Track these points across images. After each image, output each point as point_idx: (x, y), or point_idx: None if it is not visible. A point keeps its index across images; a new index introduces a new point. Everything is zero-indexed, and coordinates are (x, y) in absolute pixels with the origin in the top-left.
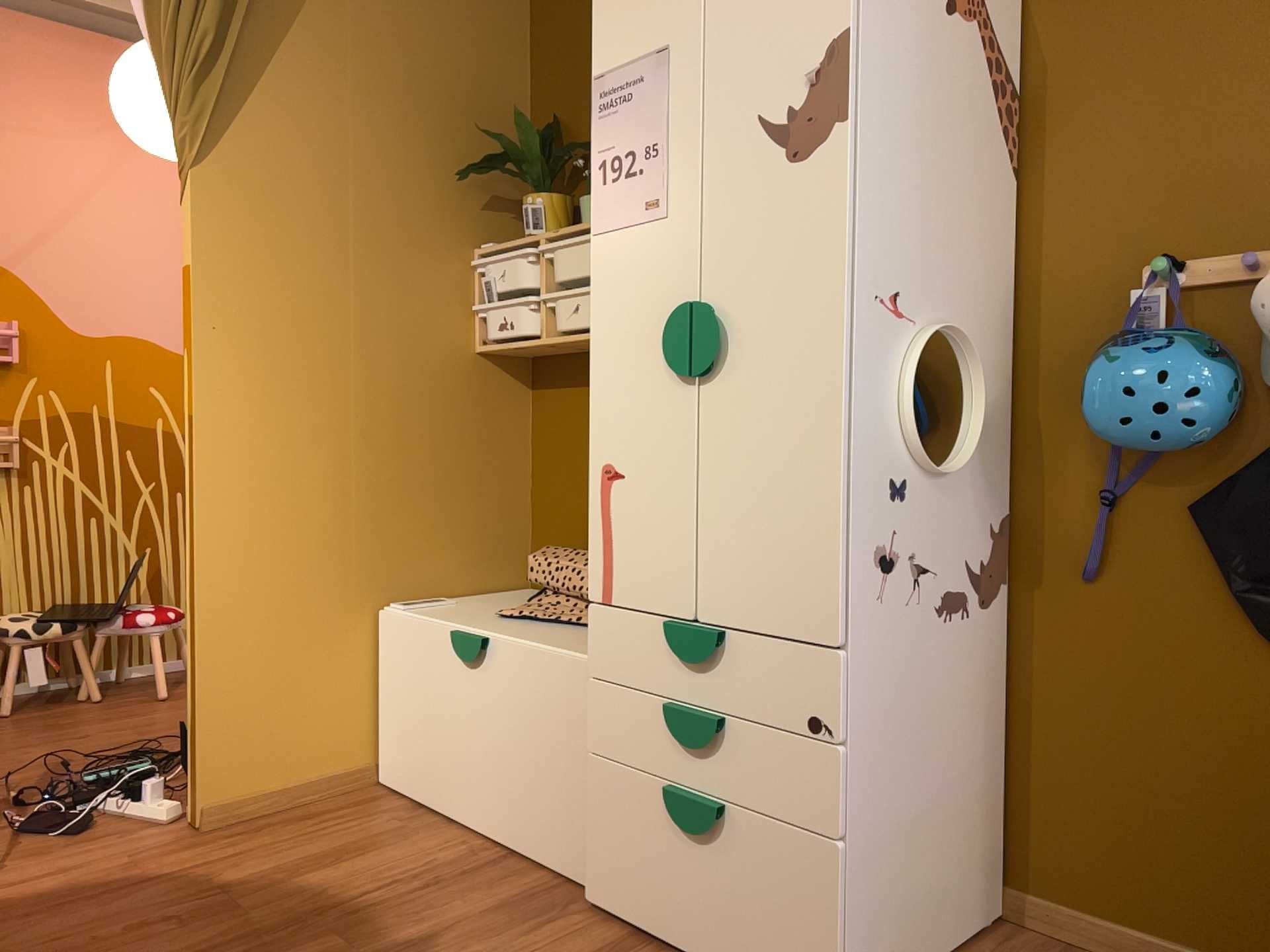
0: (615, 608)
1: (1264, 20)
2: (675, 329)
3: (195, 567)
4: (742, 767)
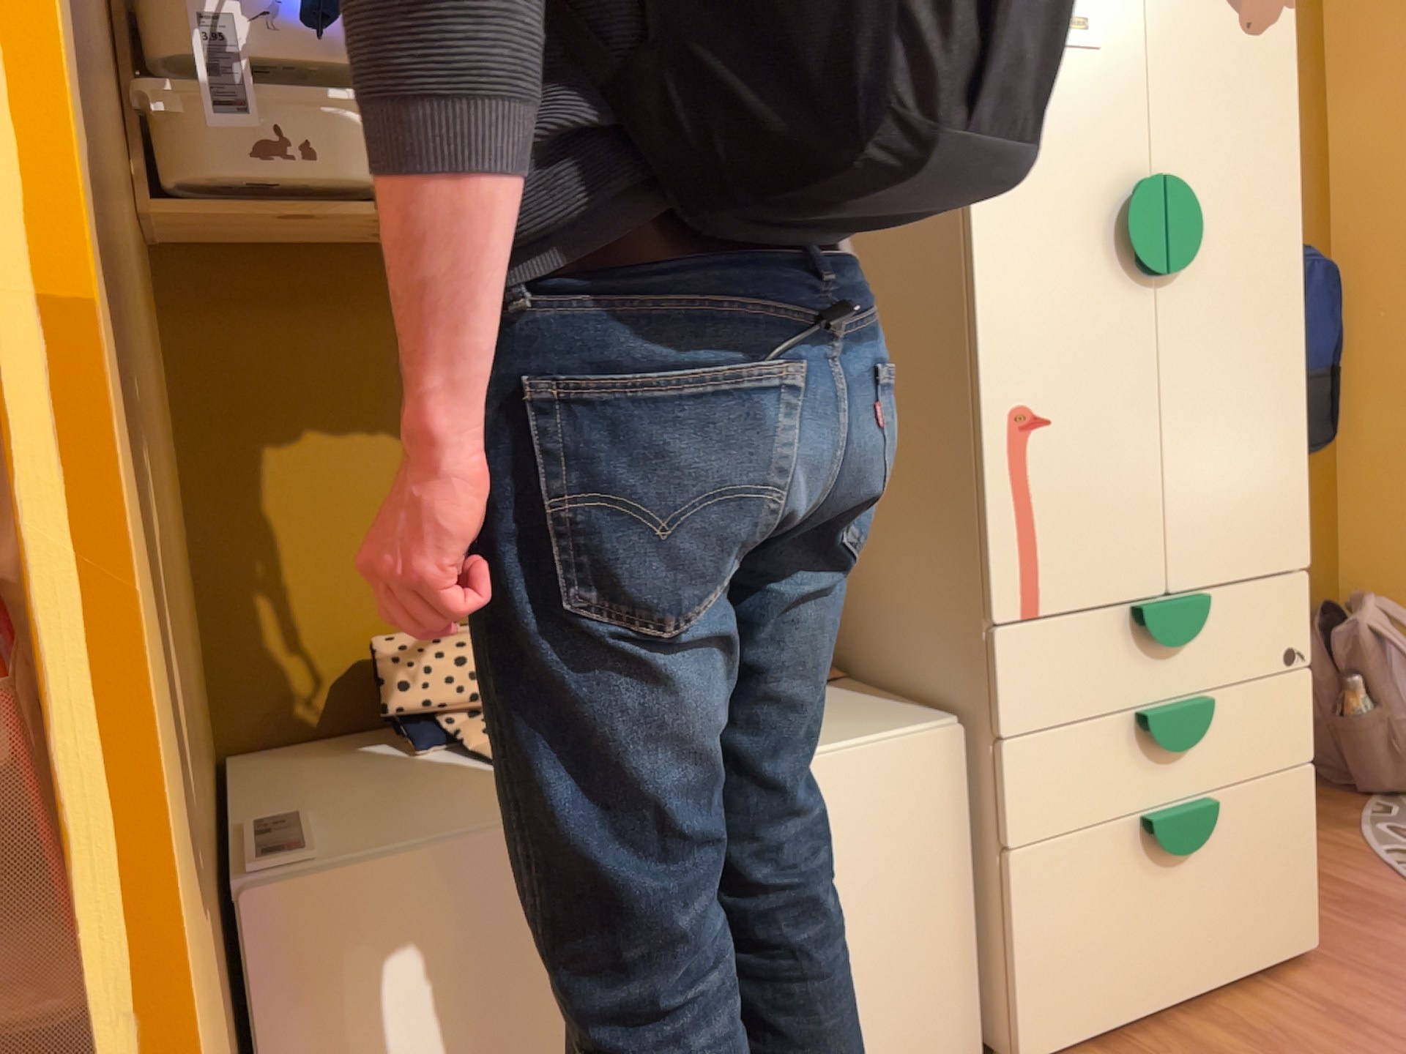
0: (1045, 619)
1: None
2: (1149, 212)
3: (161, 976)
4: (1225, 741)
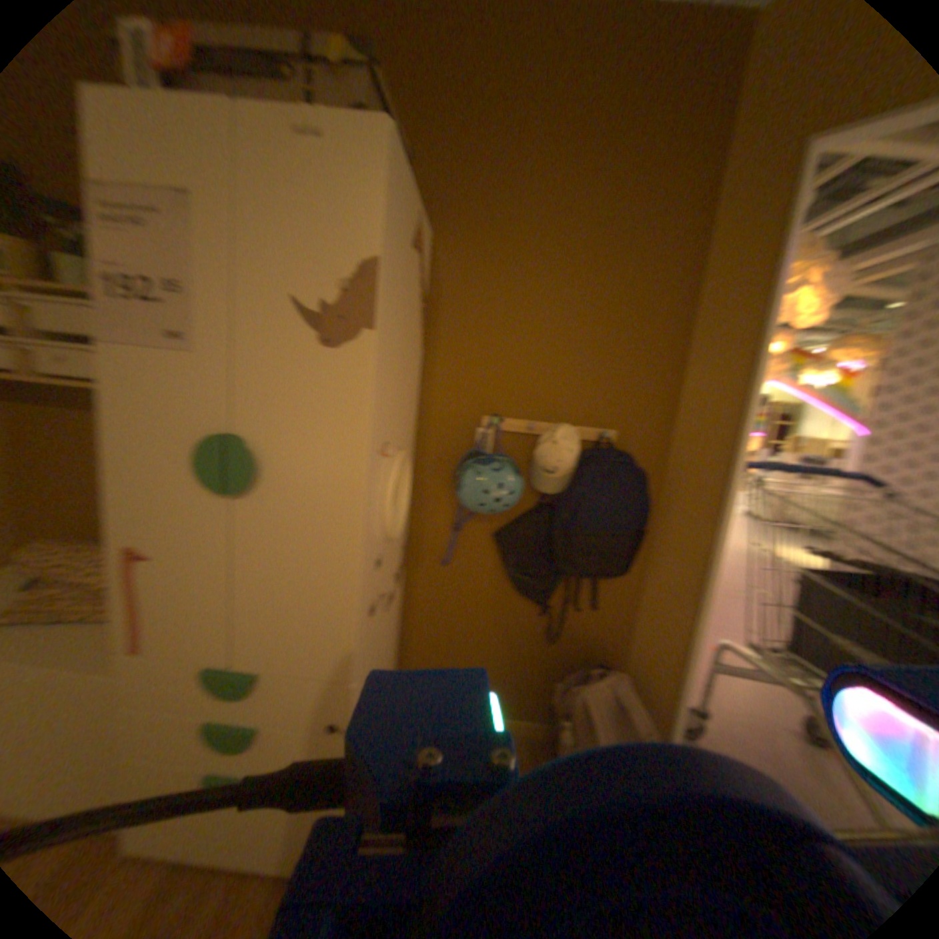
0: (138, 660)
1: (547, 306)
2: (201, 458)
3: None
4: (267, 760)
